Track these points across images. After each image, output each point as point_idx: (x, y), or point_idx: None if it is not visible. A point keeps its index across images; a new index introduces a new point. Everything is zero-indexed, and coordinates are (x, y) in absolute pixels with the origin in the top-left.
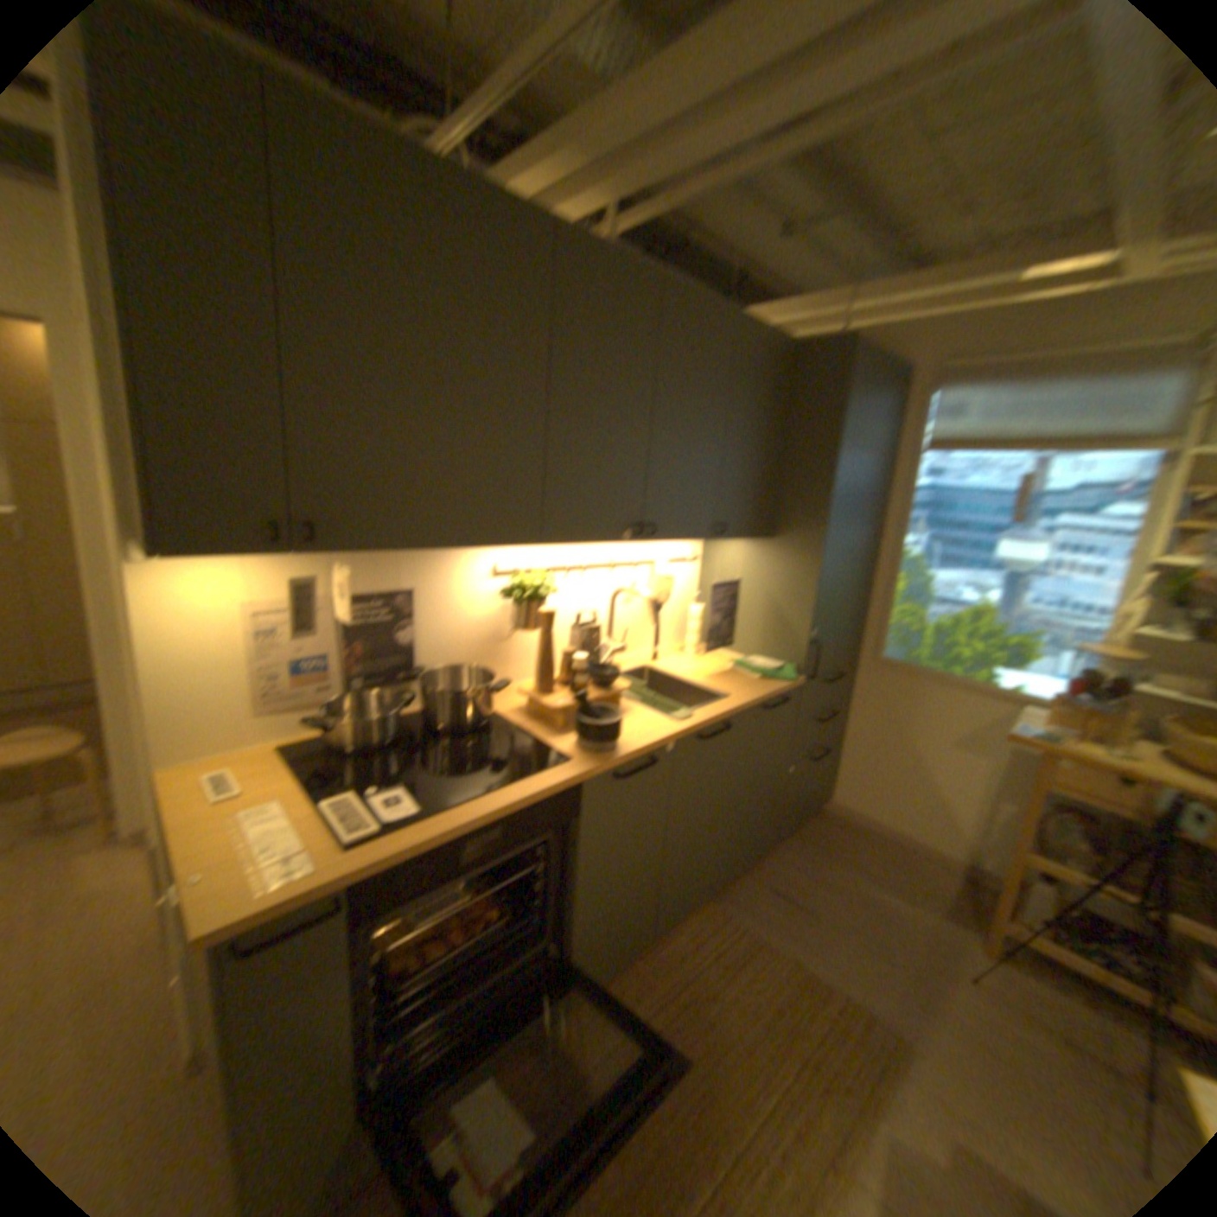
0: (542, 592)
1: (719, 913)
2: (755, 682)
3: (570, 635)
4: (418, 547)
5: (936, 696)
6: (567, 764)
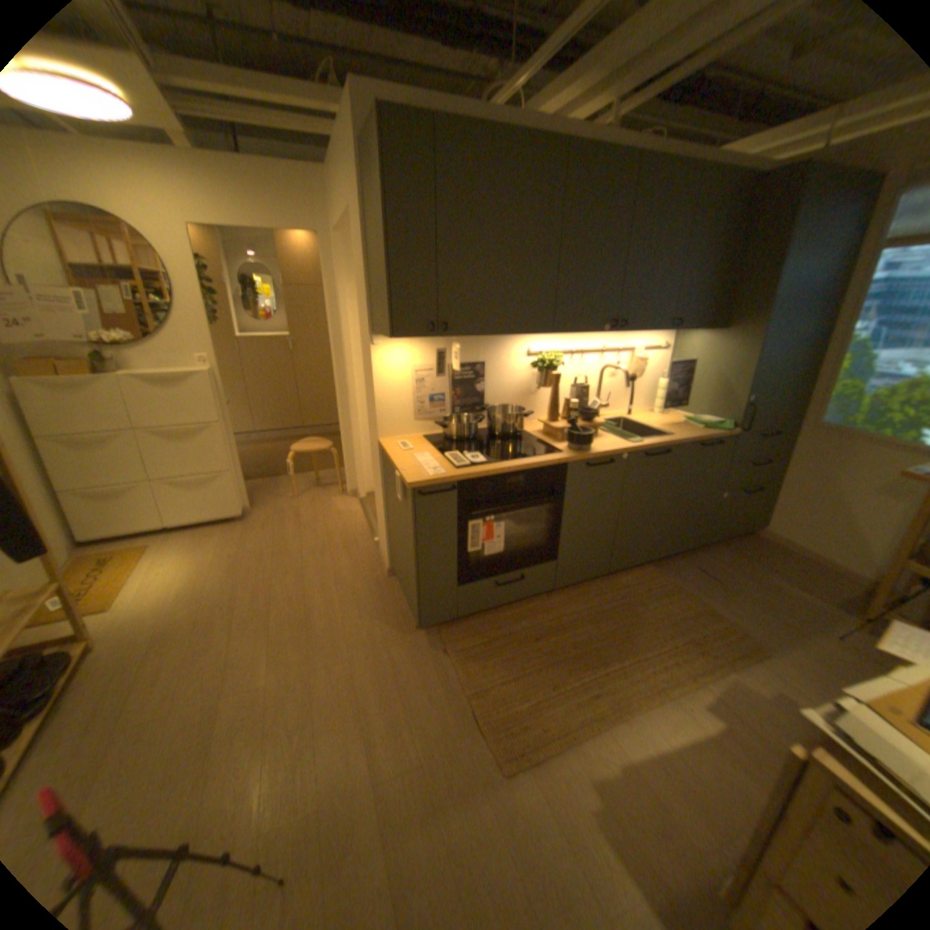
0: (553, 366)
1: (655, 572)
2: (696, 430)
3: (570, 394)
4: (487, 336)
5: (864, 452)
6: (558, 454)
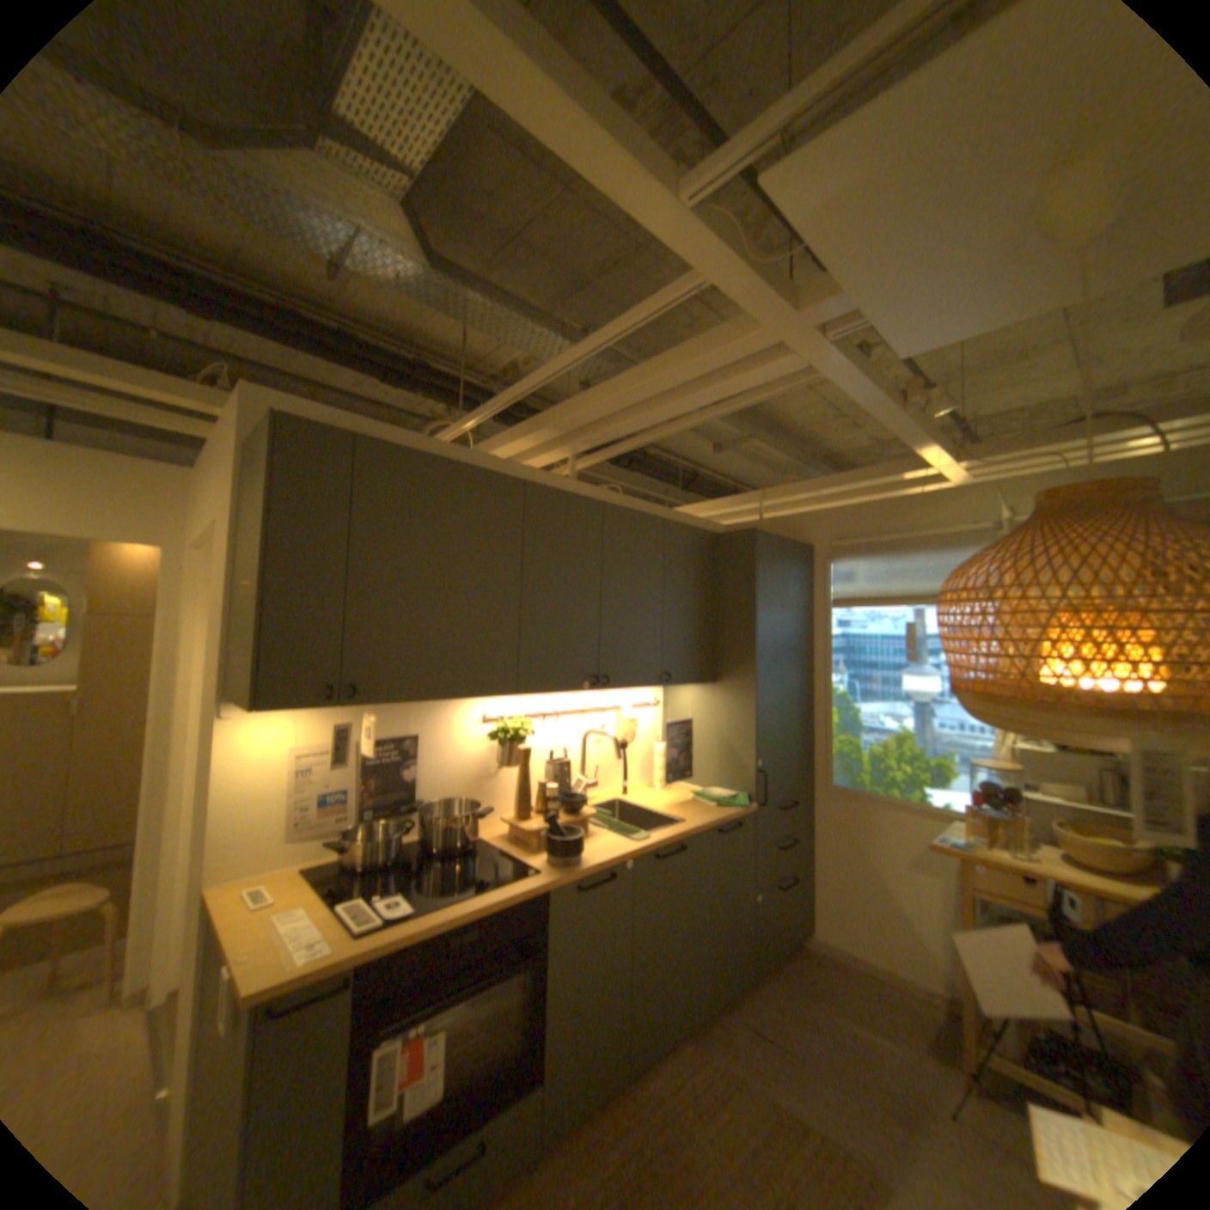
0: (521, 736)
1: (697, 1056)
2: (710, 811)
3: (546, 773)
4: (424, 701)
5: (883, 821)
6: (535, 878)
